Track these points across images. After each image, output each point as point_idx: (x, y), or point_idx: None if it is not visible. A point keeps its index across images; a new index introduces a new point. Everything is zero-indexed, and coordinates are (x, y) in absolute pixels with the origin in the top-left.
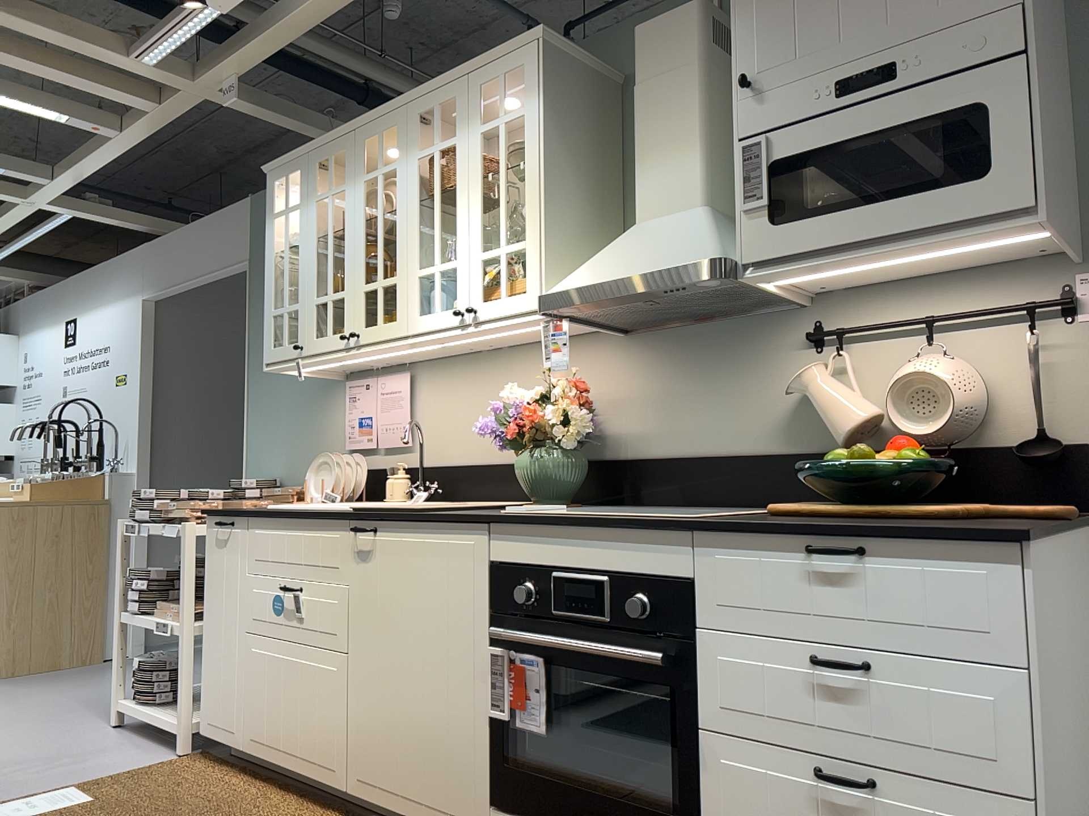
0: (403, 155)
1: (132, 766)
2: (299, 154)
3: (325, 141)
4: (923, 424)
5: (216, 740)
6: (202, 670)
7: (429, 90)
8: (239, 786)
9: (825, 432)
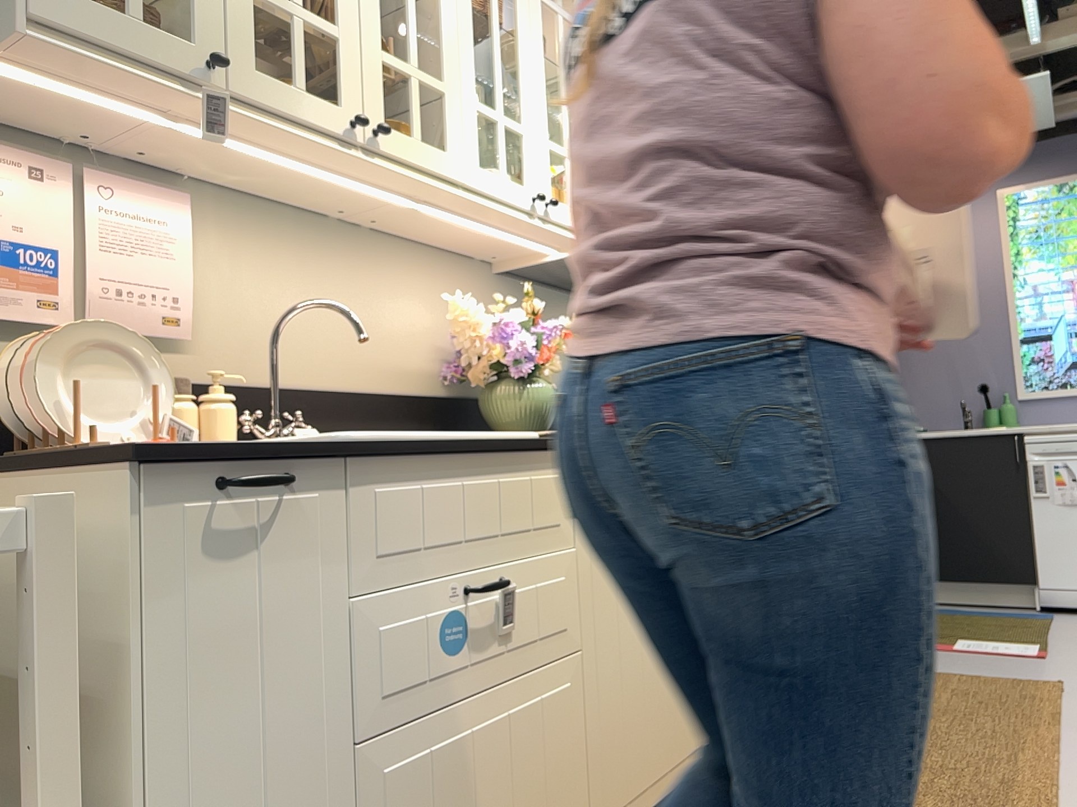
0: None
1: None
2: None
3: None
4: None
5: None
6: None
7: None
8: None
9: None
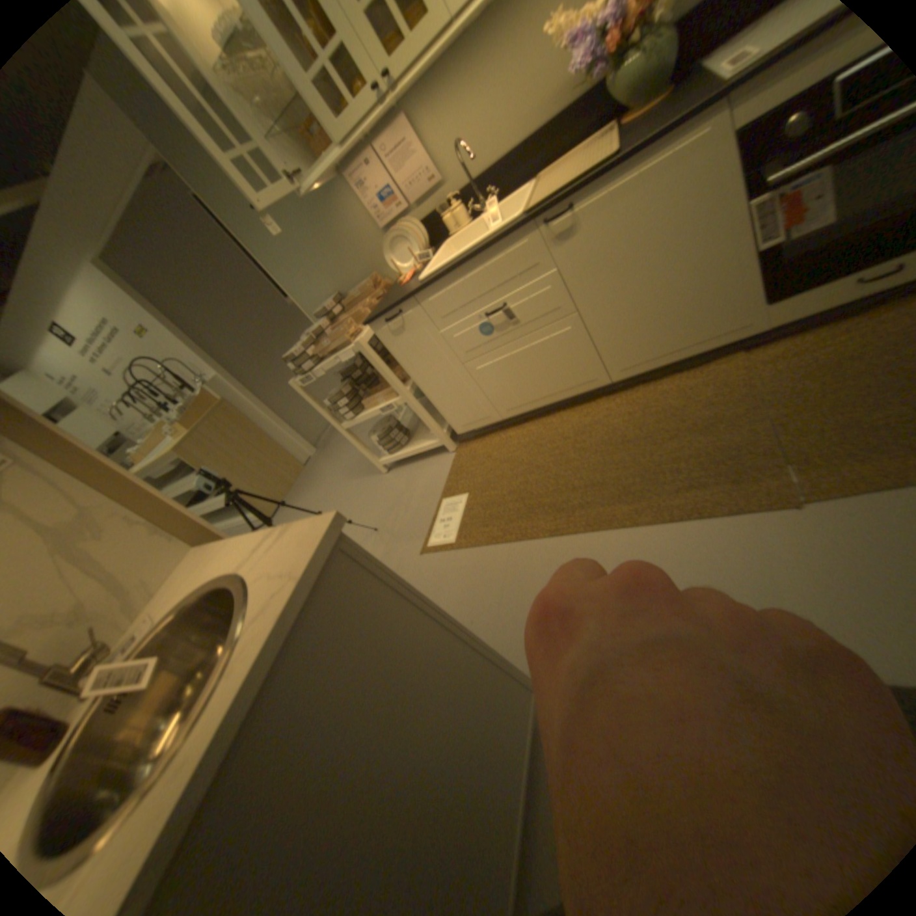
0: None
1: (444, 471)
2: None
3: None
4: None
5: (476, 428)
6: (437, 406)
7: None
8: (520, 432)
9: None
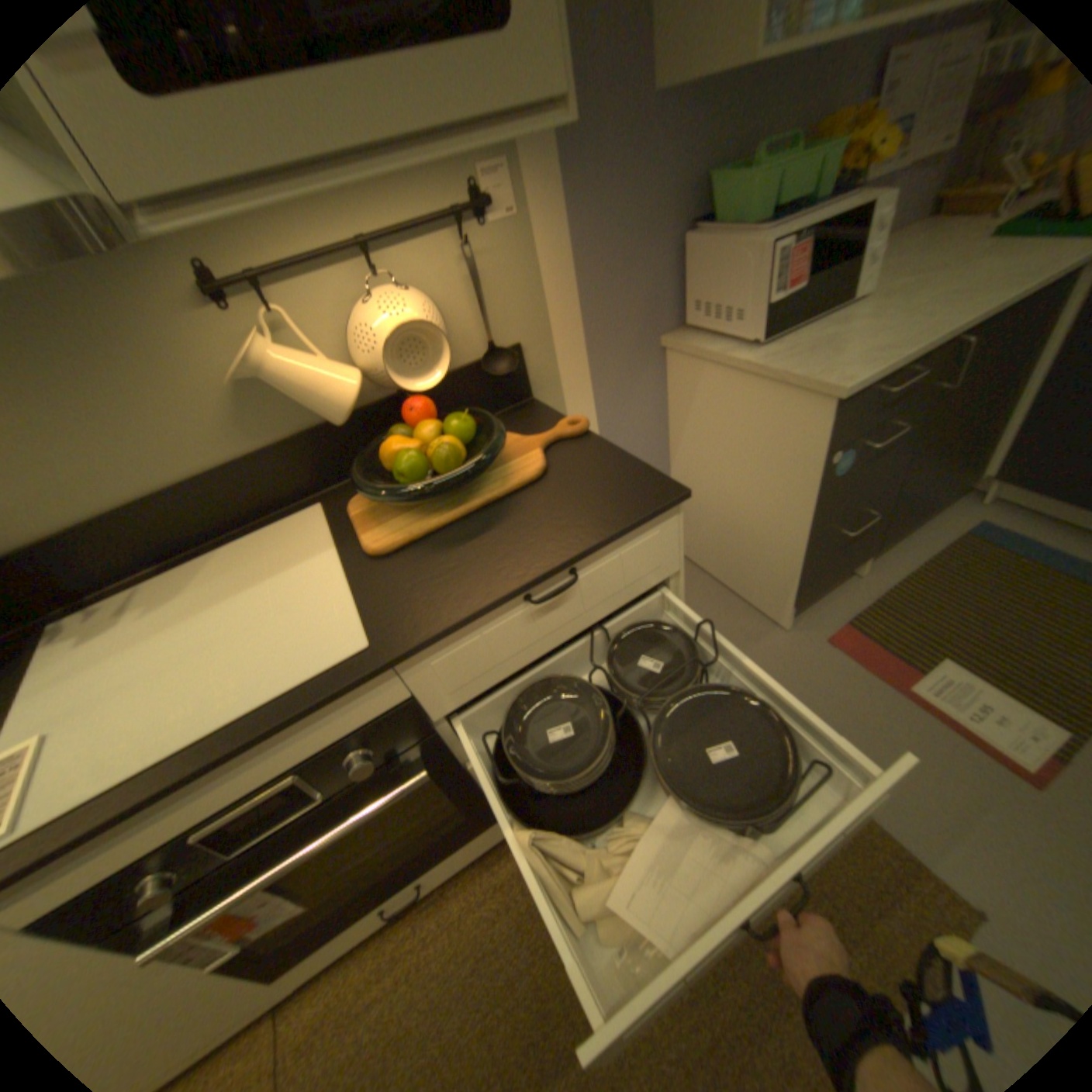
0: None
1: None
2: None
3: None
4: (418, 376)
5: None
6: None
7: None
8: None
9: (291, 410)
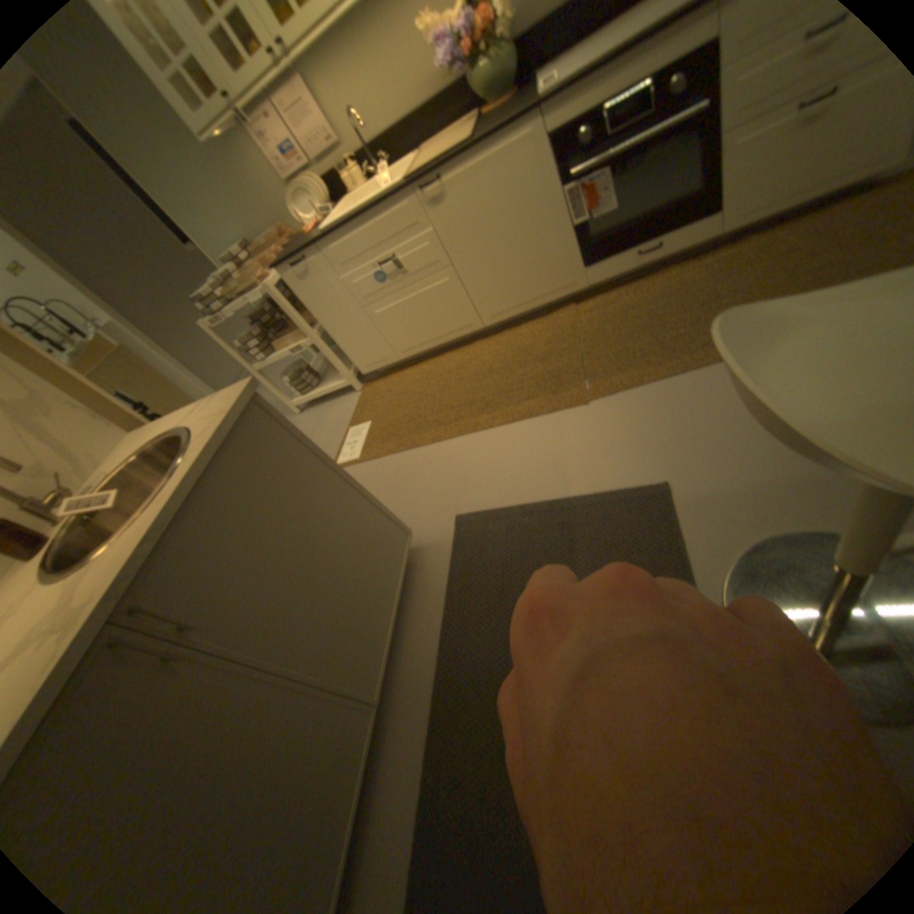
0: None
1: (352, 407)
2: None
3: None
4: None
5: (379, 368)
6: (343, 348)
7: None
8: (416, 371)
9: None
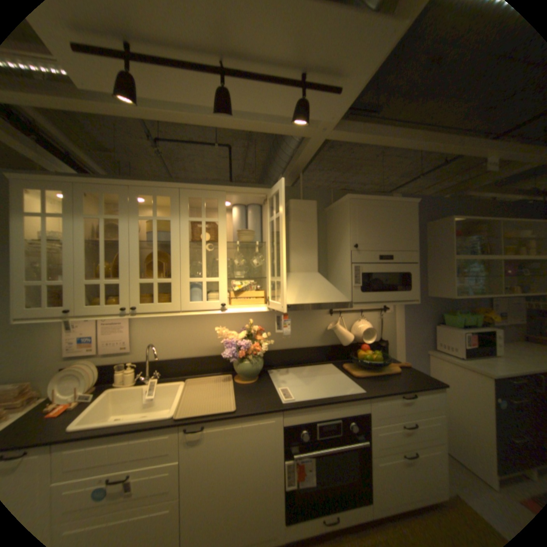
0: (176, 214)
1: None
2: (61, 179)
3: (95, 180)
4: (366, 340)
5: None
6: None
7: (198, 187)
8: None
9: (332, 339)
